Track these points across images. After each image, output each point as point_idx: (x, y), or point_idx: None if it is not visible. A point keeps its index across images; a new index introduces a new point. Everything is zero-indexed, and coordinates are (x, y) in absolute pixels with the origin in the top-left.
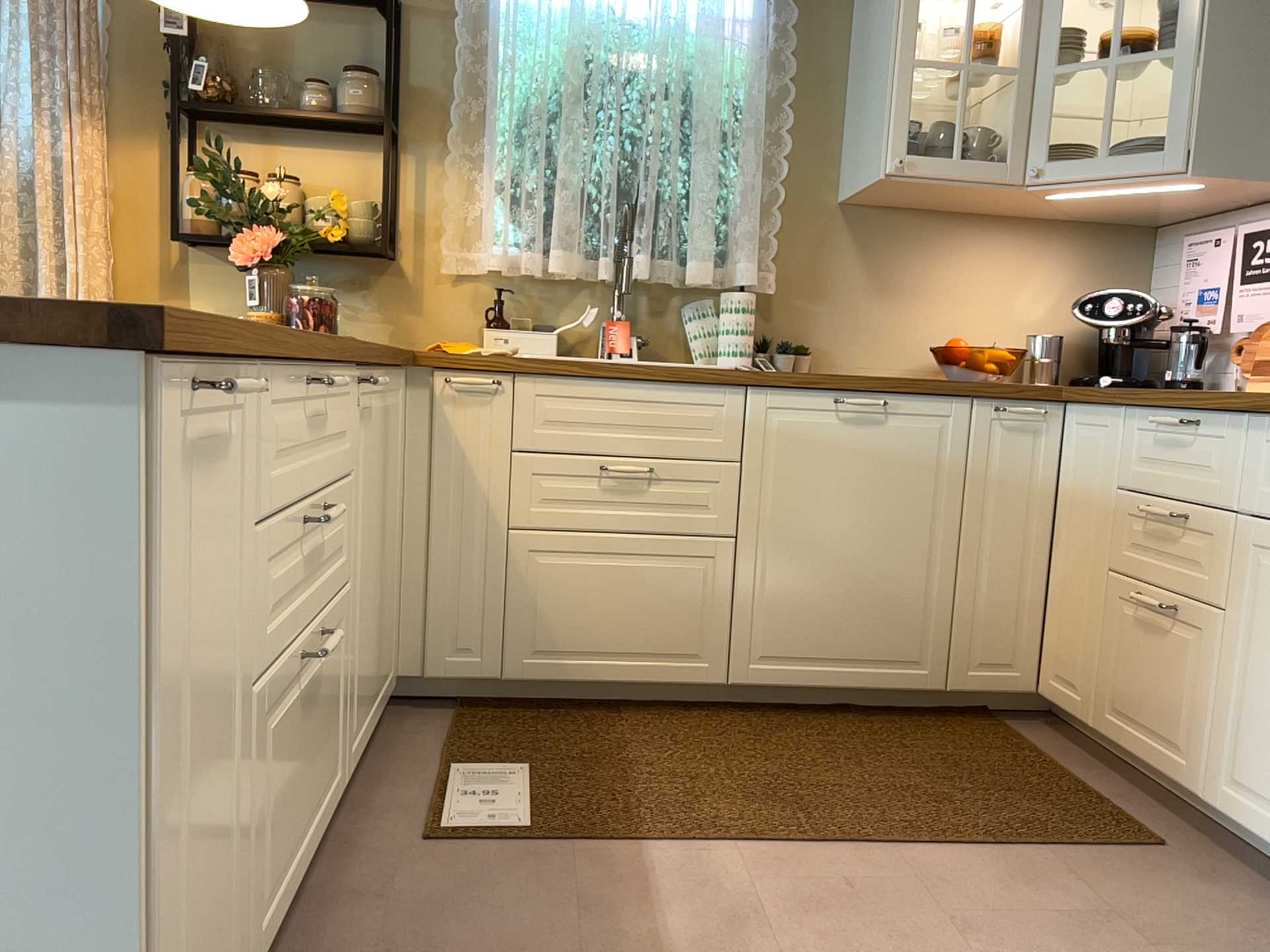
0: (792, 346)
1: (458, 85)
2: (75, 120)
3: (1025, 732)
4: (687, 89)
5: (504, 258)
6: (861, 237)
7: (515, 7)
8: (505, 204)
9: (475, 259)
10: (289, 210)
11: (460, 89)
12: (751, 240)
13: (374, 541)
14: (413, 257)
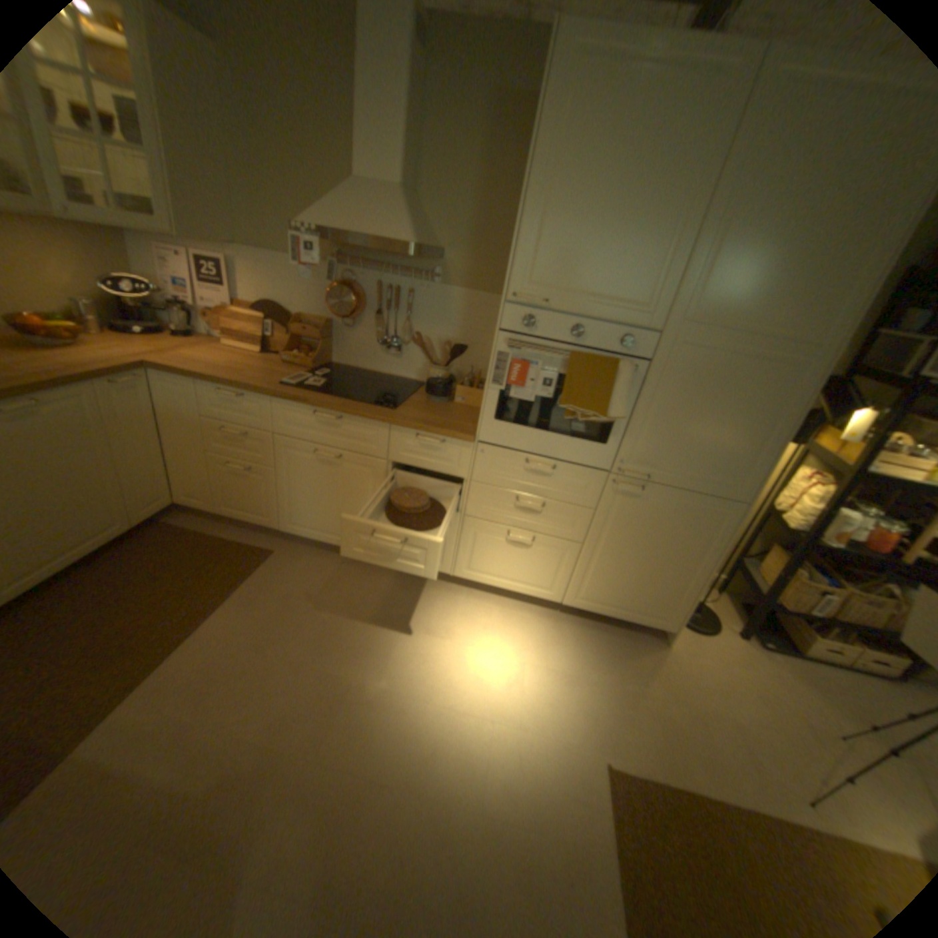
0: None
1: None
2: None
3: (174, 524)
4: None
5: None
6: None
7: None
8: None
9: None
10: None
11: None
12: None
13: None
14: None
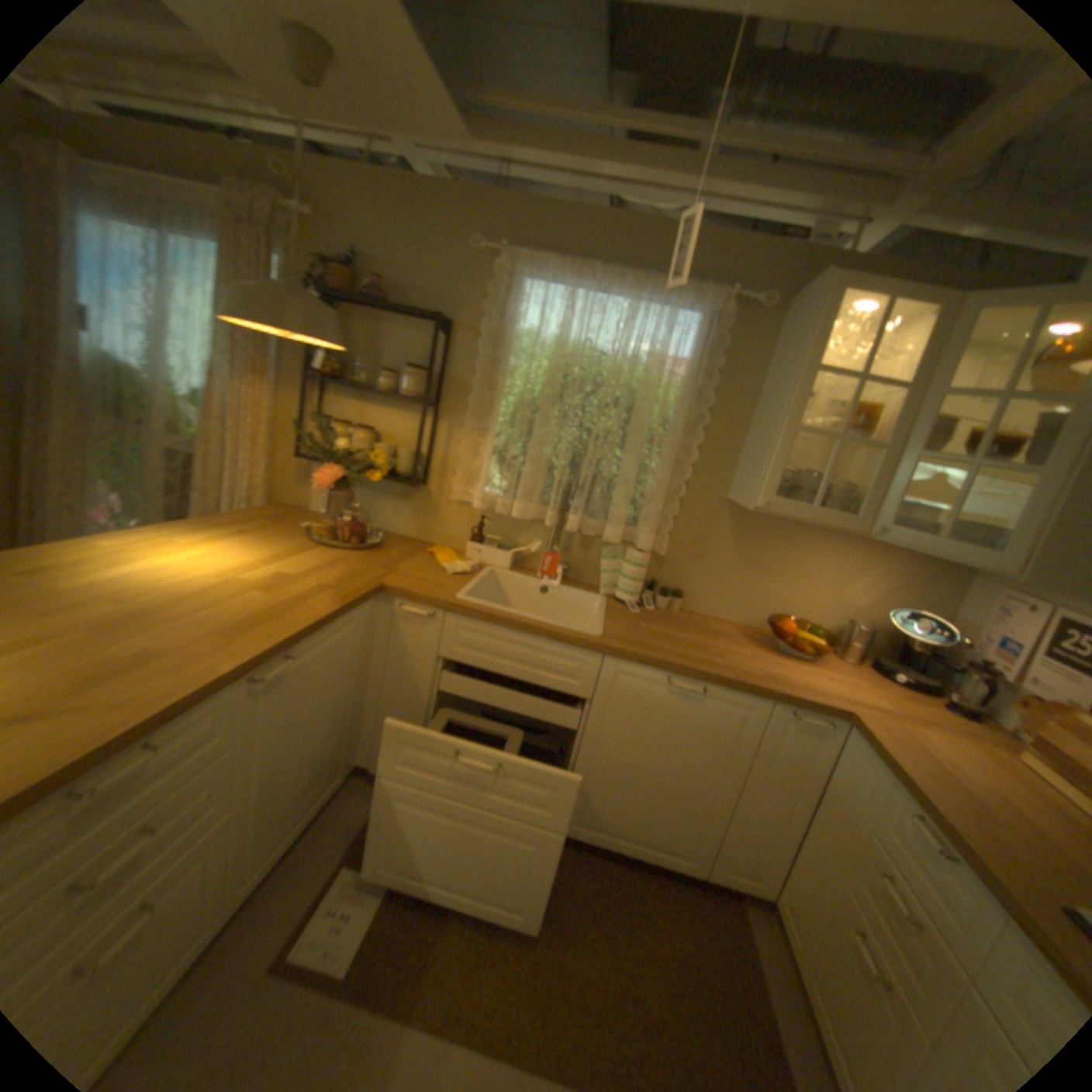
0: (668, 592)
1: (475, 381)
2: (243, 376)
3: (758, 929)
4: (630, 404)
5: (484, 502)
6: (737, 525)
7: (522, 331)
8: (491, 467)
9: (471, 494)
10: (352, 454)
11: (477, 383)
12: (654, 517)
13: (301, 739)
14: (435, 485)
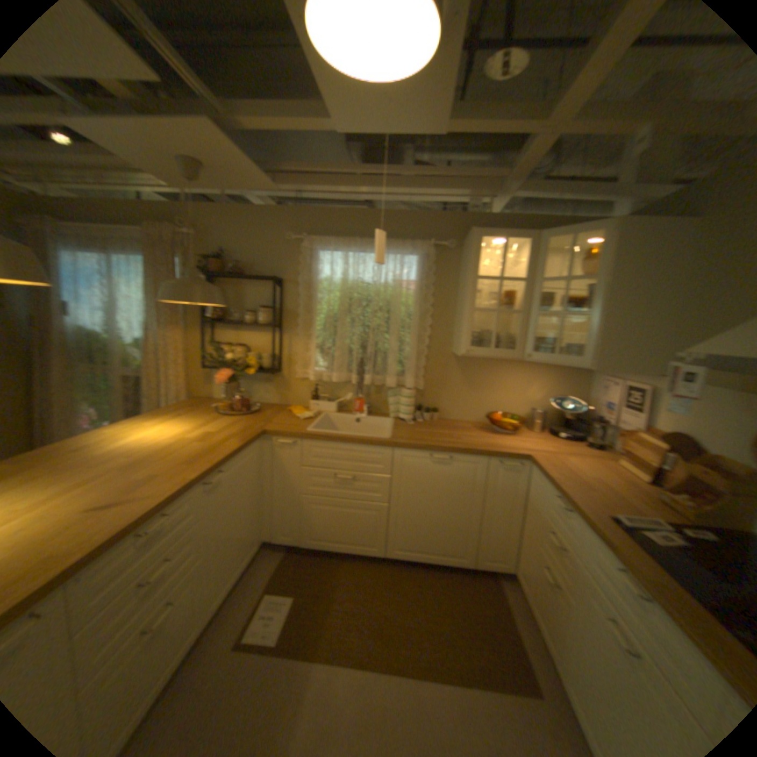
0: (430, 410)
1: (302, 310)
2: (170, 327)
3: (509, 592)
4: (390, 309)
5: (317, 376)
6: (462, 366)
7: (324, 279)
8: (318, 356)
9: (310, 373)
10: (239, 361)
11: (304, 311)
12: (414, 368)
13: (234, 519)
14: (289, 371)
